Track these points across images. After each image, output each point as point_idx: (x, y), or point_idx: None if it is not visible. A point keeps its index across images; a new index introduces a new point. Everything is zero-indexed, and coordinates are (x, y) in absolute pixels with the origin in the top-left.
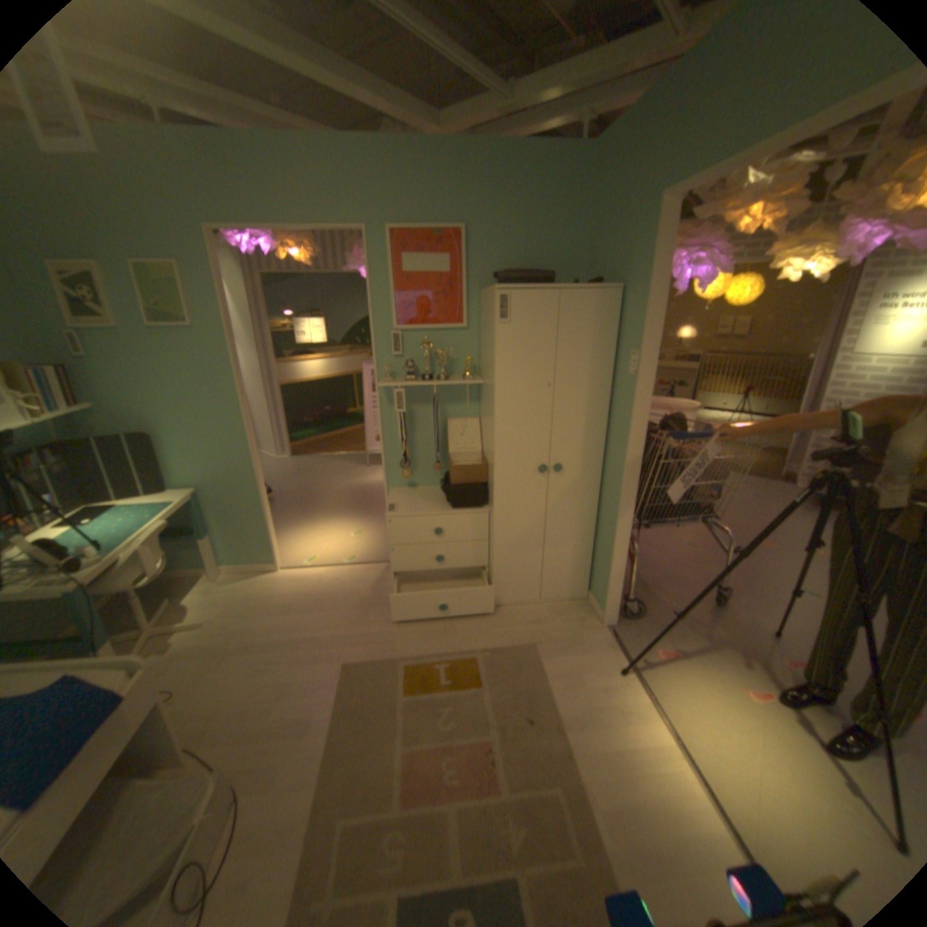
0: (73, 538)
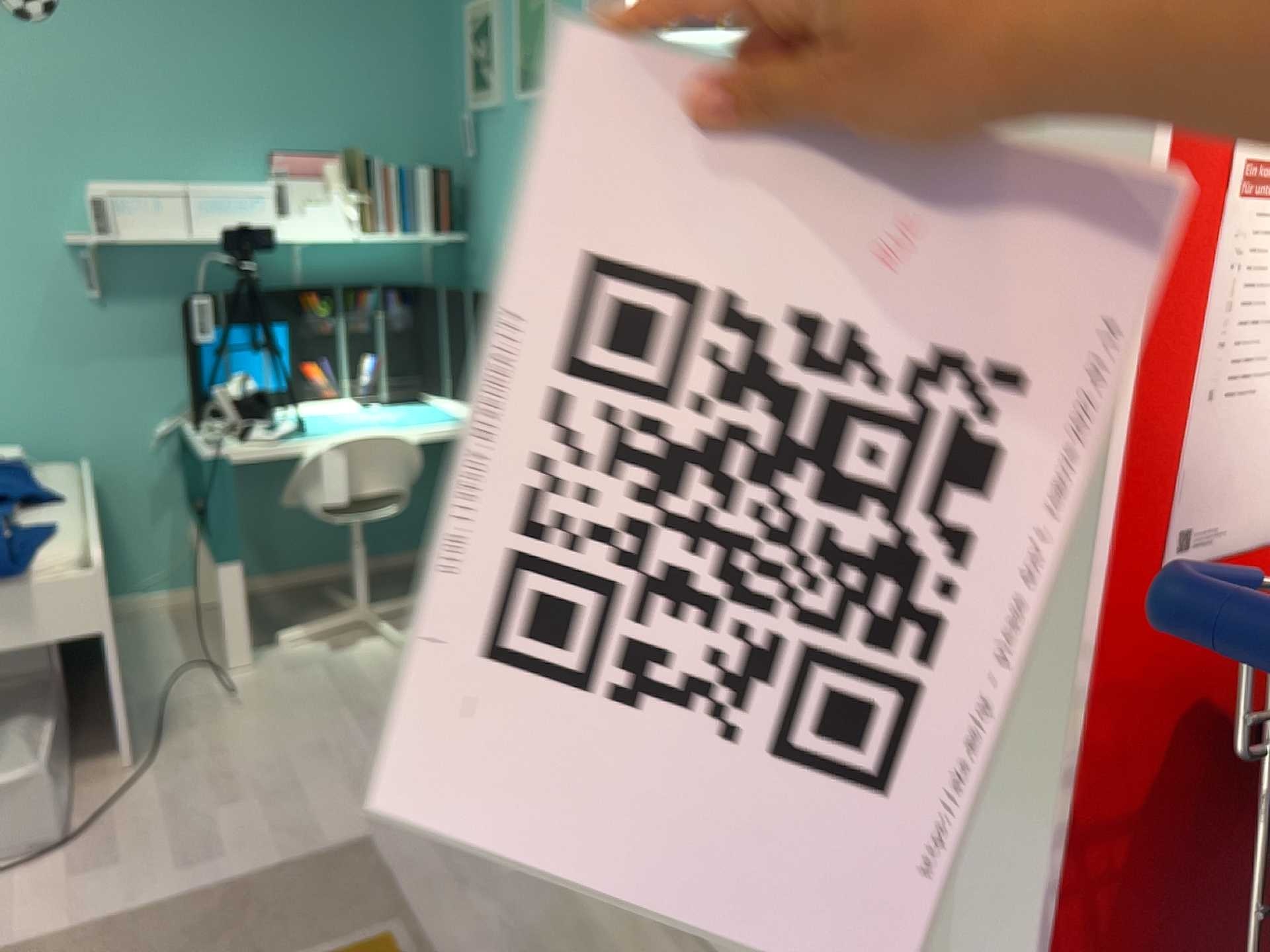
0: (334, 416)
